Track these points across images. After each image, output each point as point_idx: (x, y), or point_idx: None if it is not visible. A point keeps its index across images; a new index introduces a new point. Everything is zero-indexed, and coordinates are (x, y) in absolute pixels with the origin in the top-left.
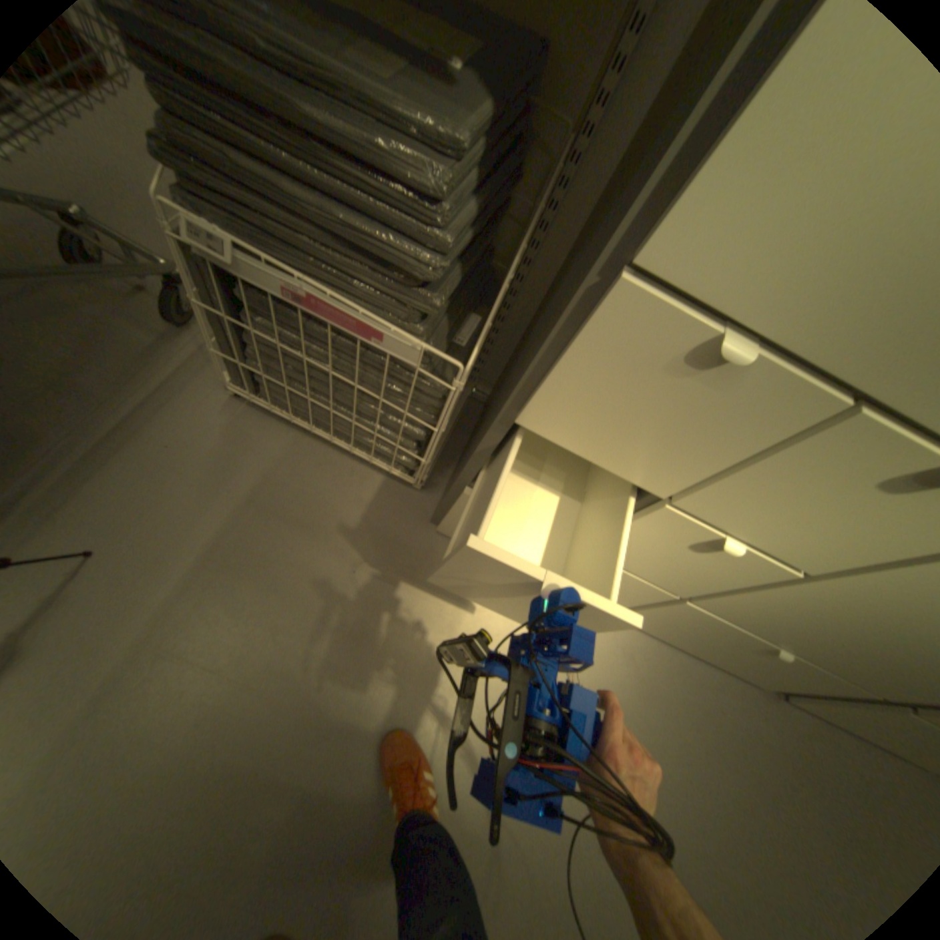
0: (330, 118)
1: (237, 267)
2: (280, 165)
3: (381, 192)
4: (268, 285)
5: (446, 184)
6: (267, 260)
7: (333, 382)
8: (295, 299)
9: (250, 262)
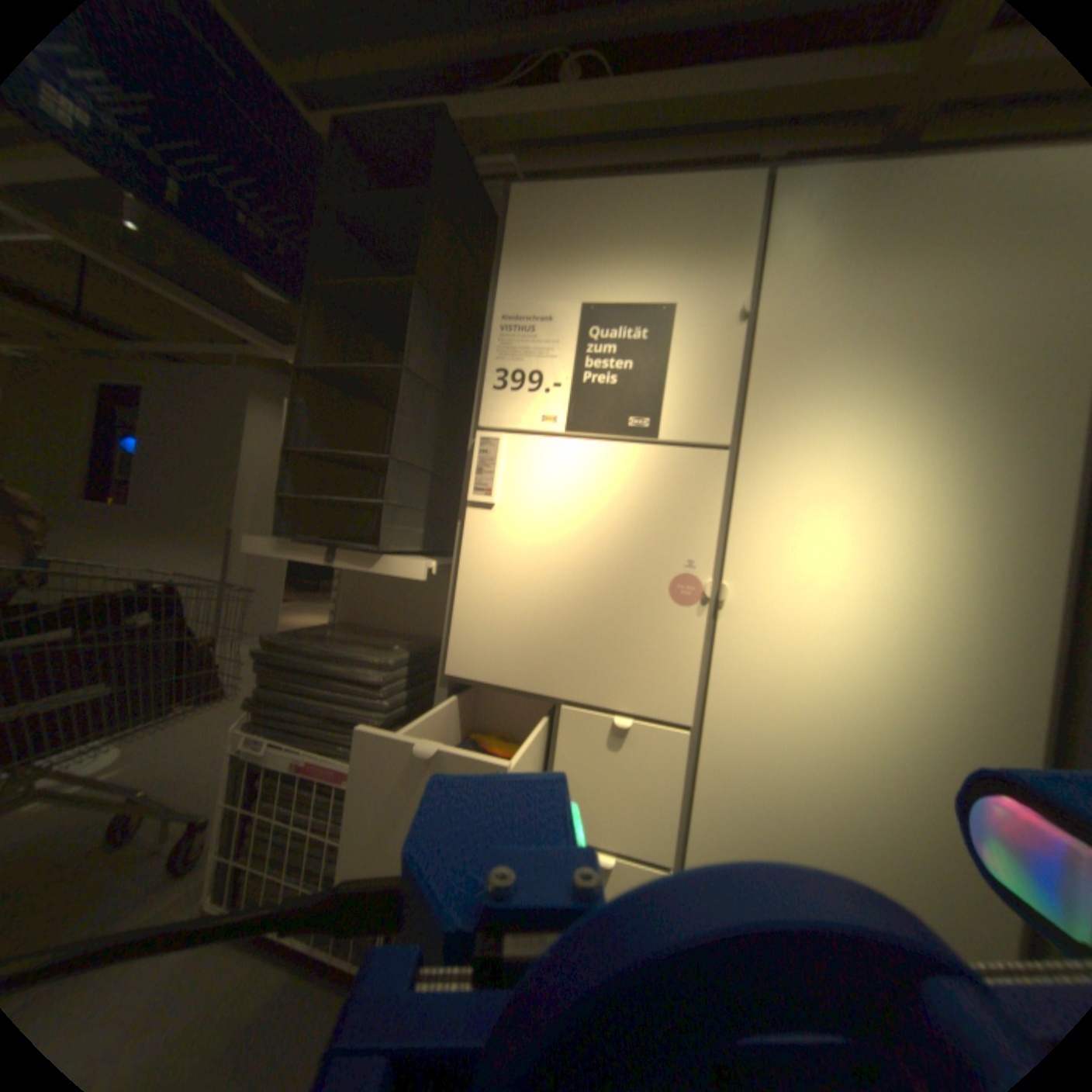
0: (337, 671)
1: (266, 763)
2: (310, 697)
3: (356, 694)
4: (283, 770)
5: (384, 682)
6: (287, 752)
7: (309, 853)
8: (298, 774)
9: (276, 756)
